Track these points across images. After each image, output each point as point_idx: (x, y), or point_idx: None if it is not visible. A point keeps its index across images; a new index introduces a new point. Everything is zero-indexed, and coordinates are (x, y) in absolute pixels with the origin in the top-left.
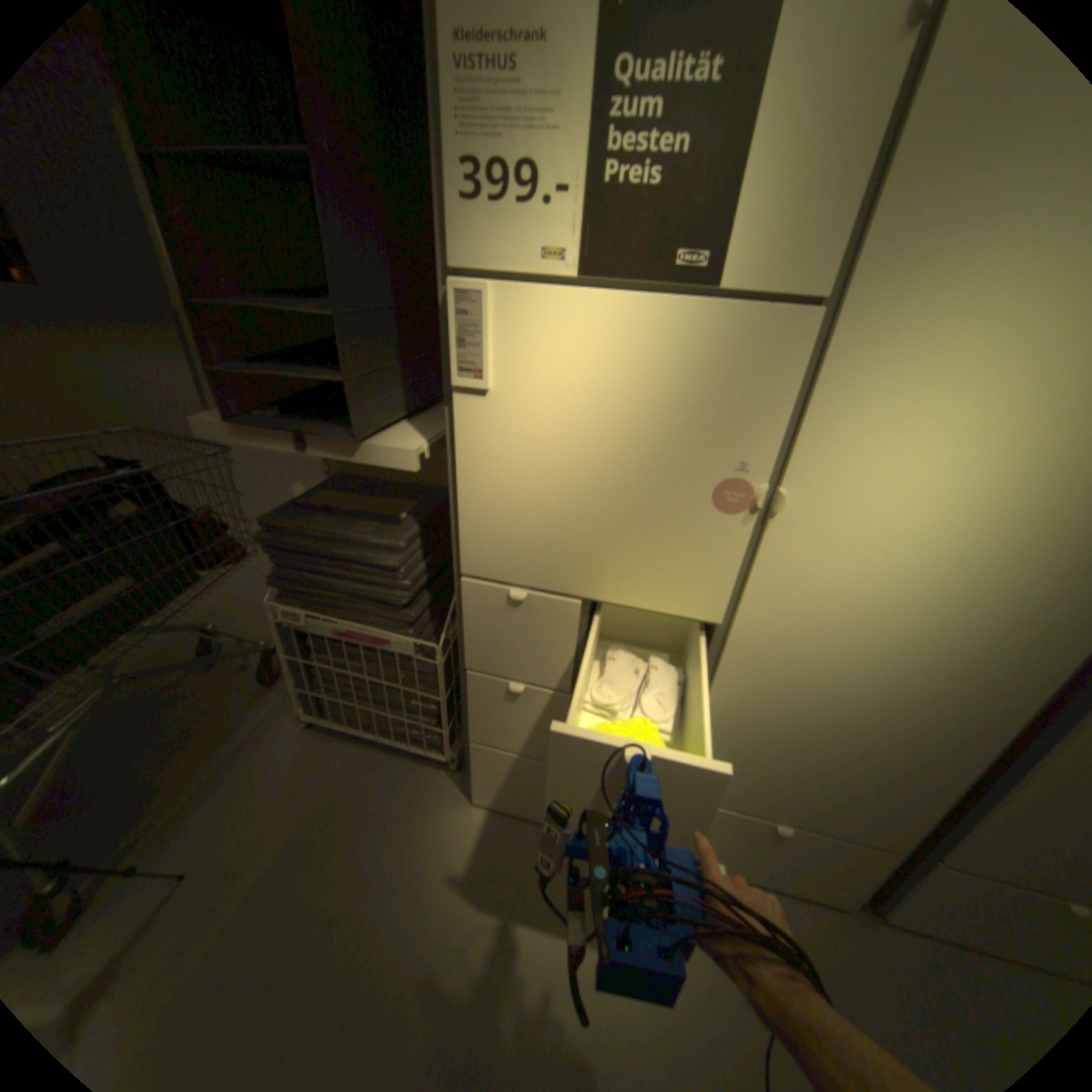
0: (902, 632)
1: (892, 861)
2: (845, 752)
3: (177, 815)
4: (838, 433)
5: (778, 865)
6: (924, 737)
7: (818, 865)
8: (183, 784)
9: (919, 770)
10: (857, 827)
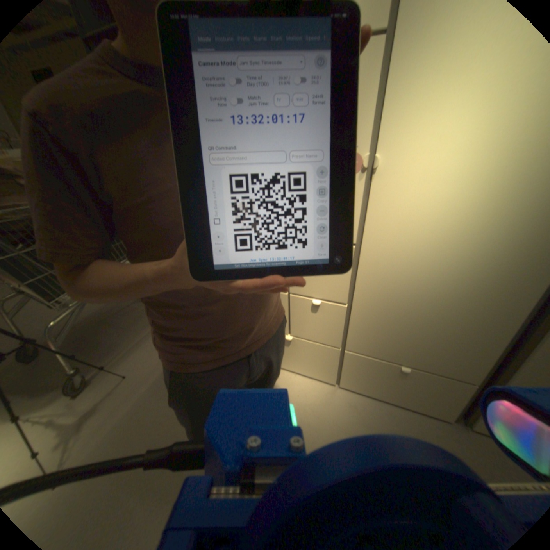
0: (458, 238)
1: (471, 389)
2: (434, 319)
3: (125, 354)
4: (404, 114)
5: (405, 392)
6: (480, 306)
7: (428, 392)
8: (128, 343)
9: (480, 328)
10: (448, 367)
